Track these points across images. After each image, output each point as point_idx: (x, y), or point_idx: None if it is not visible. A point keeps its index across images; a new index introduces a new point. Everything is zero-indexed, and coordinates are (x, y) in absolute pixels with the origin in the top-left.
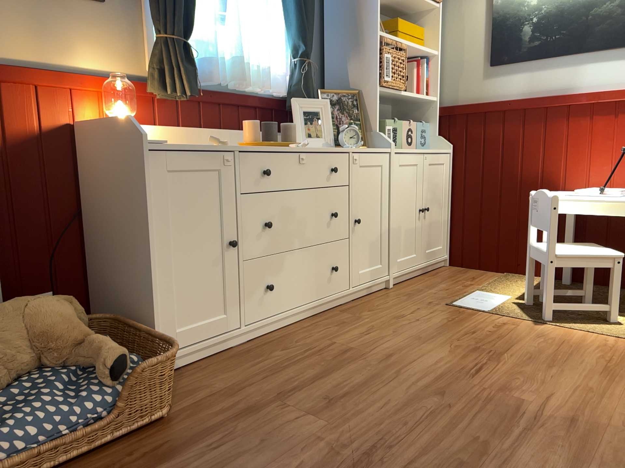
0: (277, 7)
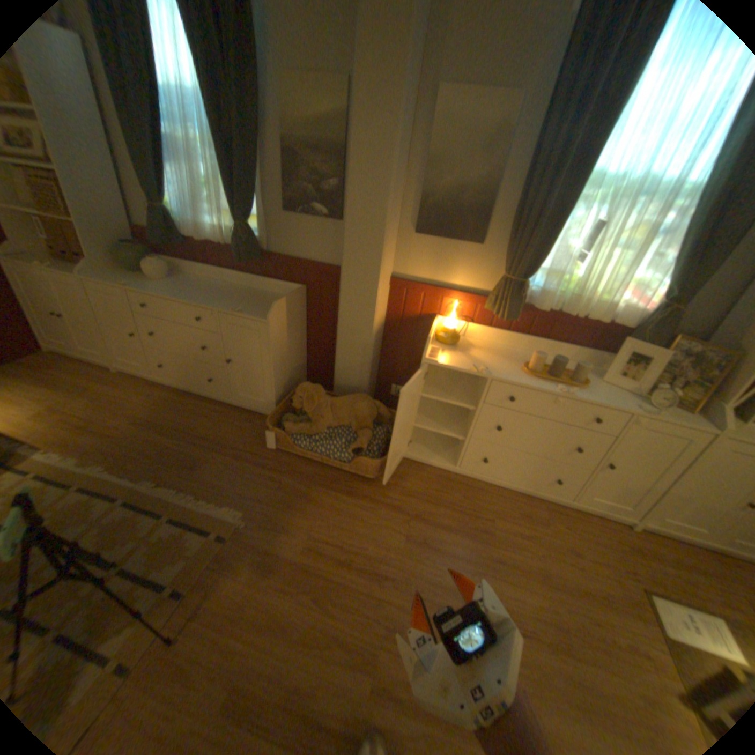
0: (673, 244)
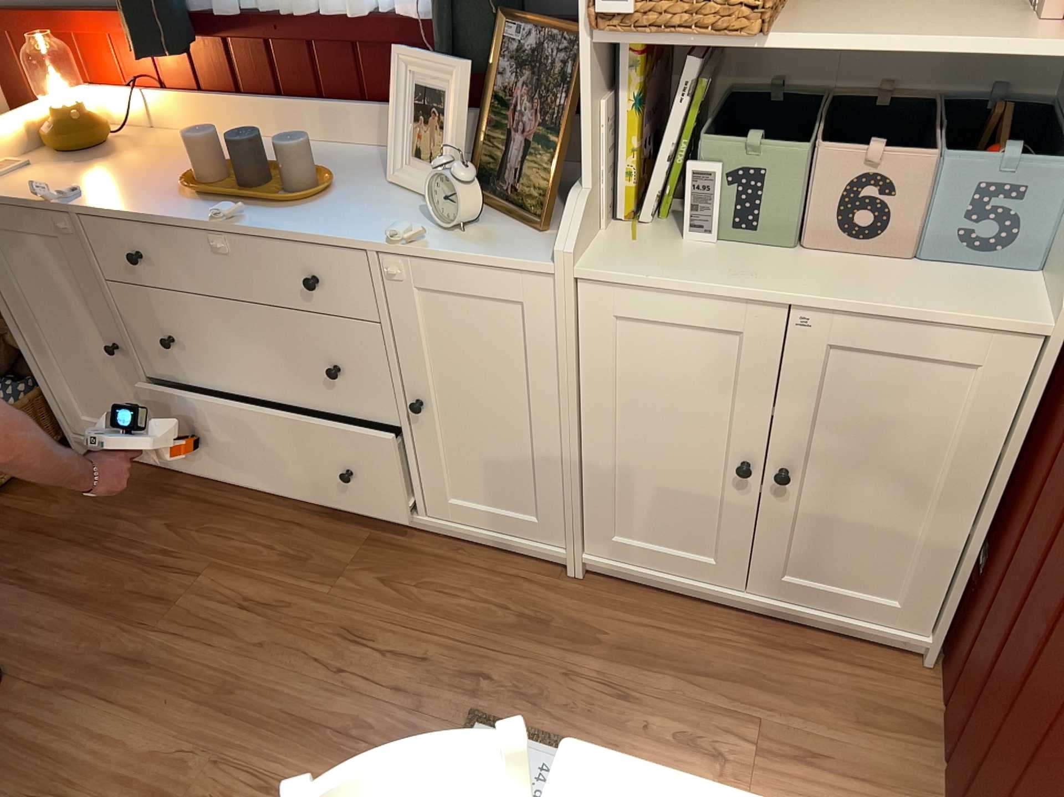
0: None
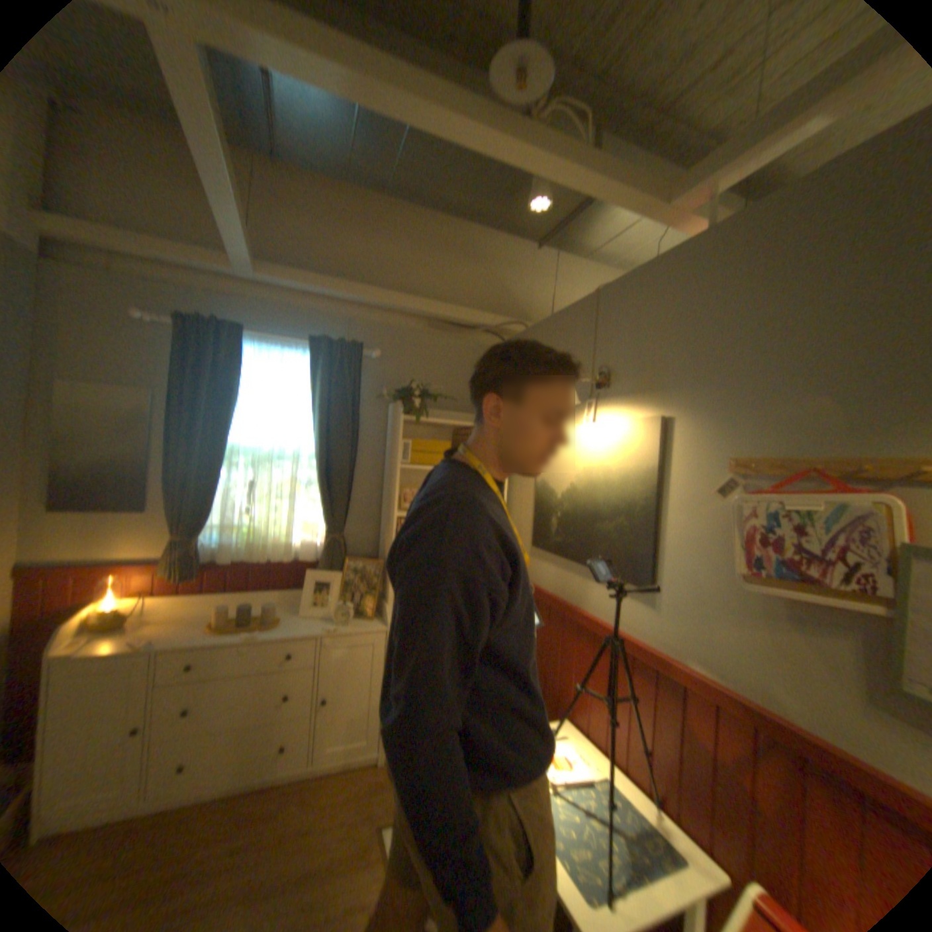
0: (315, 491)
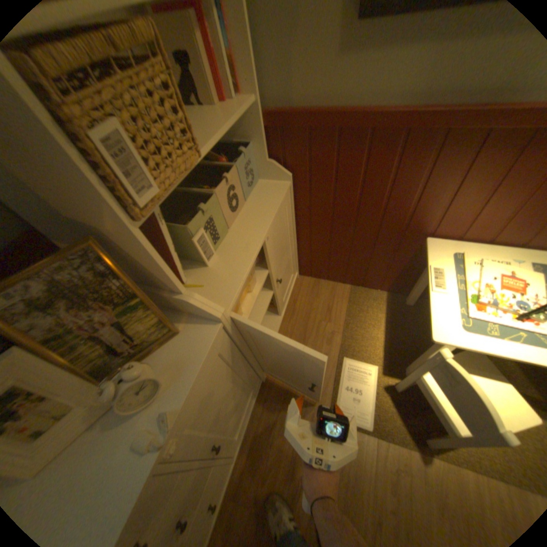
0: None
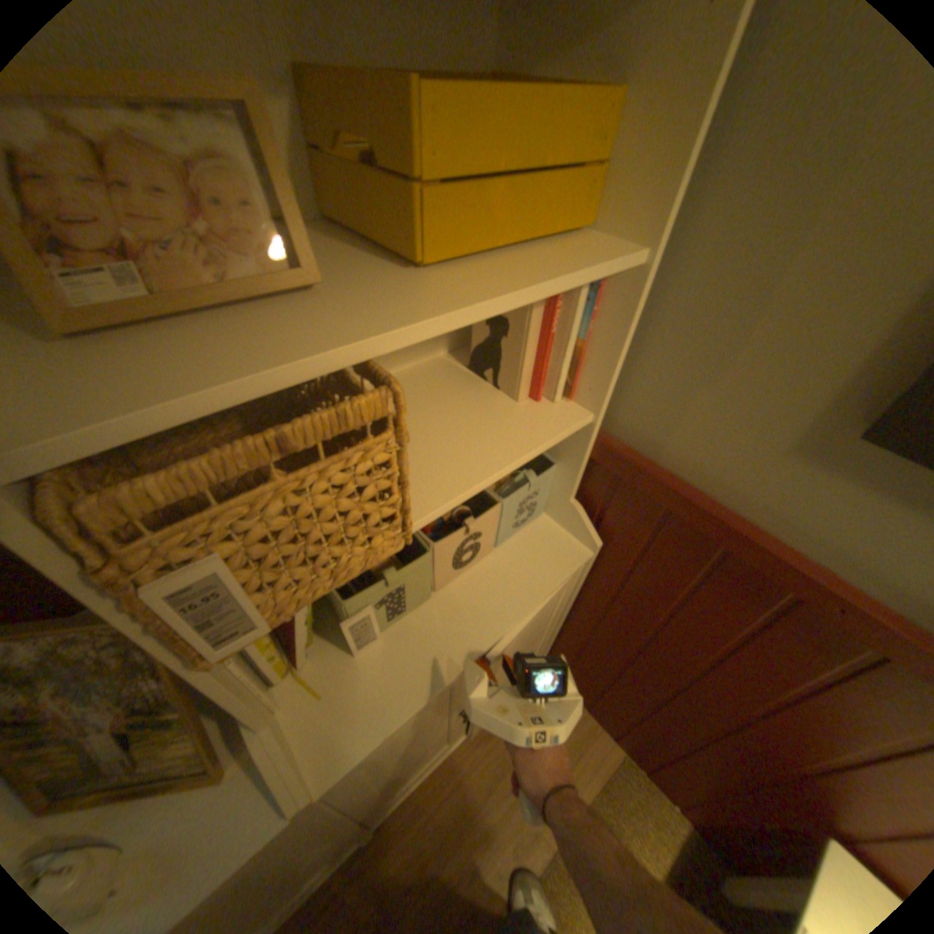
0: None
